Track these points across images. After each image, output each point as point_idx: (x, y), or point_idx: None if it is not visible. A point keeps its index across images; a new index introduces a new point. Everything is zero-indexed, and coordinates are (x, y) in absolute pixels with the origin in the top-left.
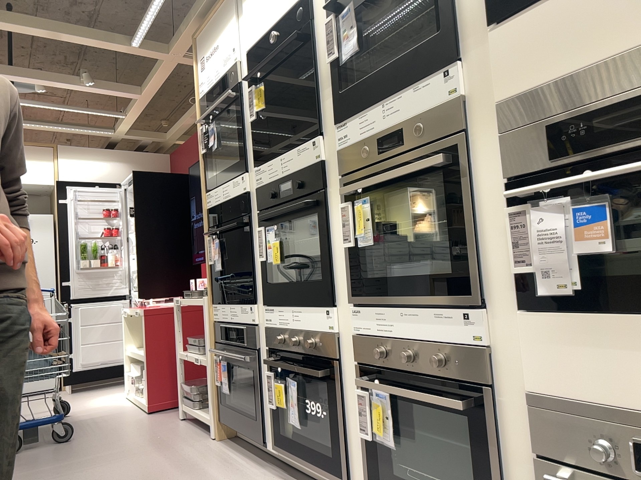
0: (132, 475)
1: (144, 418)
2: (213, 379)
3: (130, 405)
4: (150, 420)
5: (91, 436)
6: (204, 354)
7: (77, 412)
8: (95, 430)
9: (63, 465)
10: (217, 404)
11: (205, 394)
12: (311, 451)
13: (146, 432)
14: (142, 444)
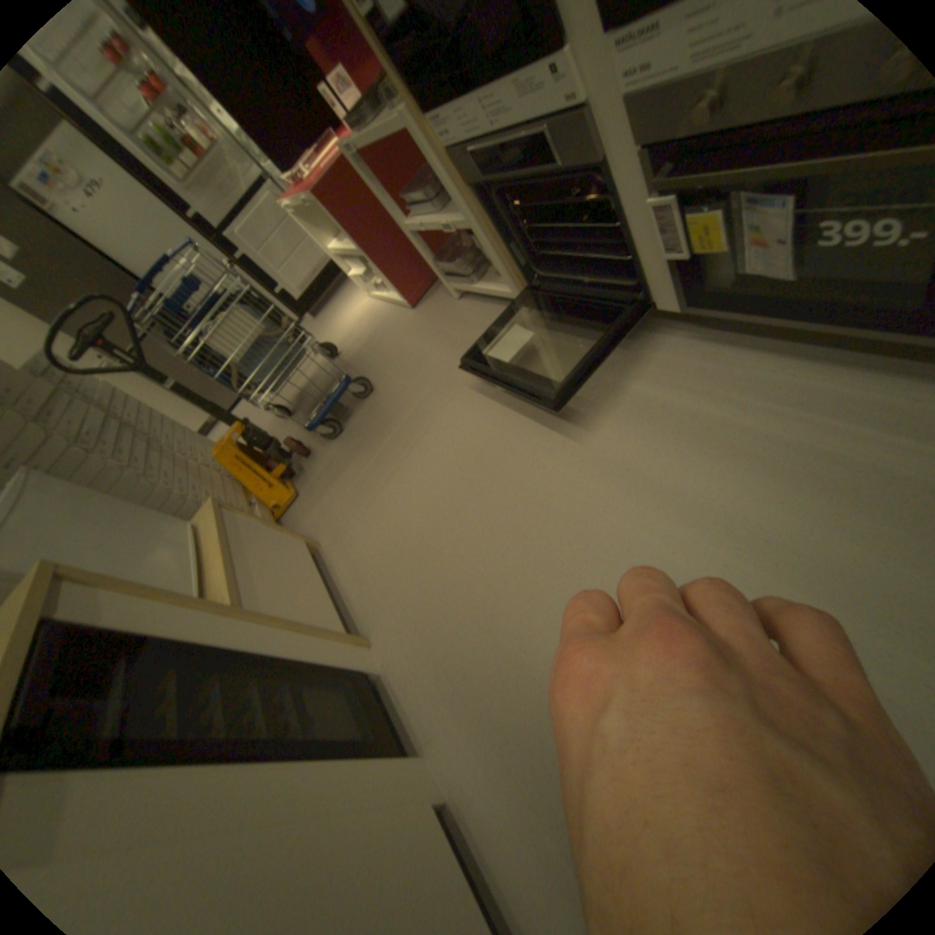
0: (487, 417)
1: (414, 318)
2: (493, 243)
3: (382, 306)
4: (424, 319)
5: (387, 374)
6: (447, 209)
7: (342, 344)
8: (383, 362)
9: (398, 429)
10: (518, 273)
11: (474, 259)
12: (817, 304)
13: (438, 340)
14: (451, 361)
